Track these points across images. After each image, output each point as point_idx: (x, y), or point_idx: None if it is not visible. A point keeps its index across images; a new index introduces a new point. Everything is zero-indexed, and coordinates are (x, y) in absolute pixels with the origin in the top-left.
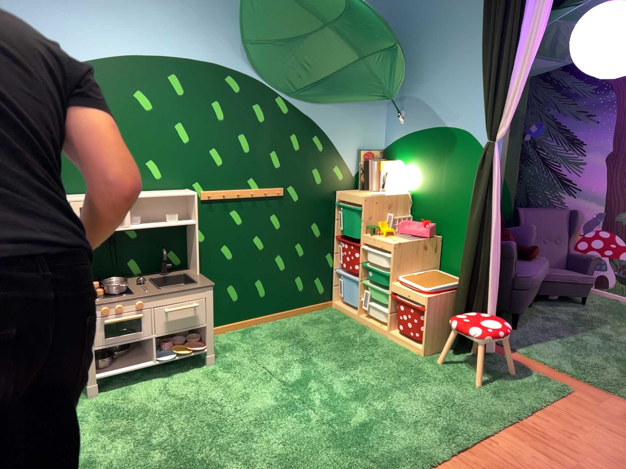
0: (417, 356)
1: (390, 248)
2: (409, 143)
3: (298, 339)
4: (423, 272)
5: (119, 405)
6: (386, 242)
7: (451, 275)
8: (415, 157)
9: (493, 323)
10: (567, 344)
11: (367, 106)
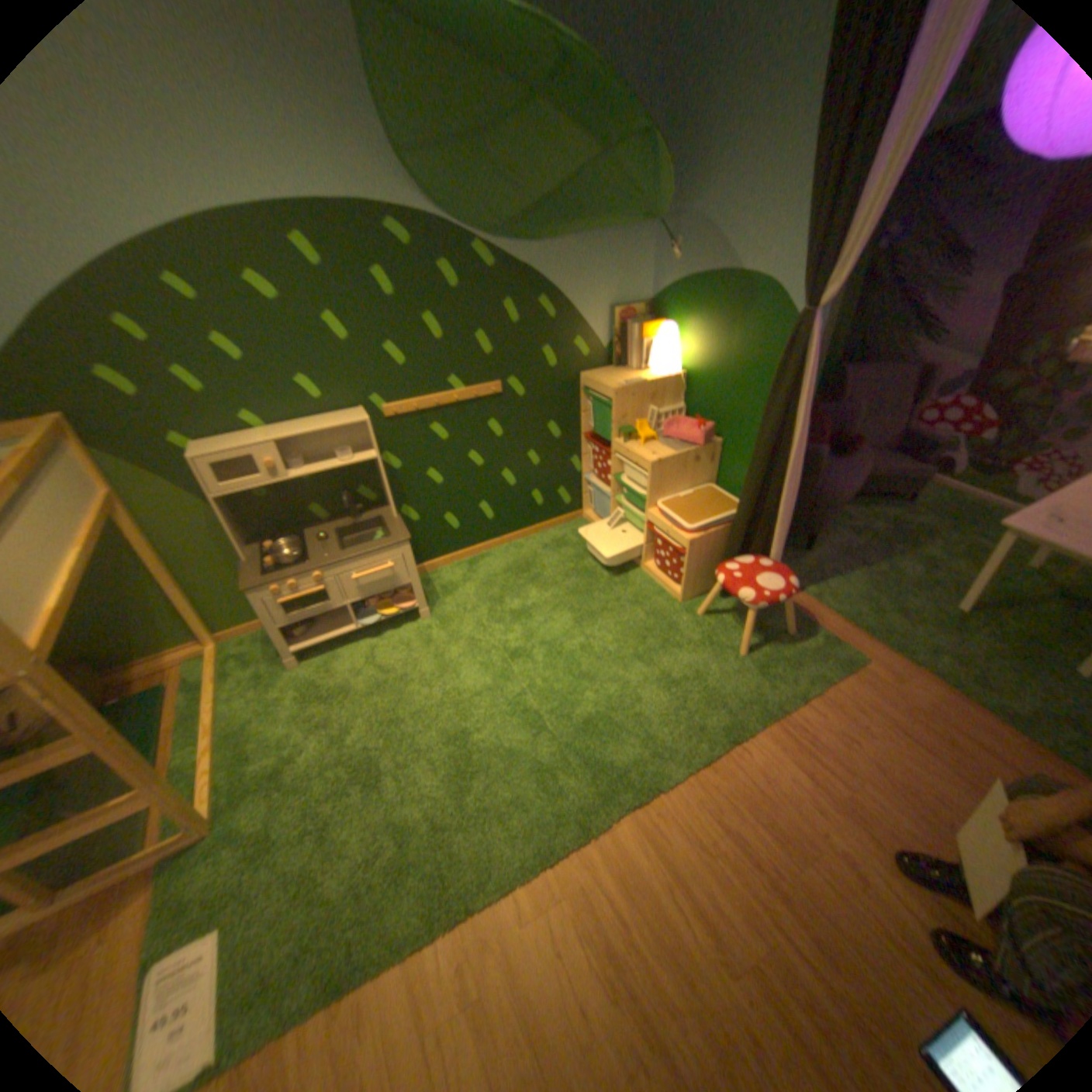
0: (673, 603)
1: (645, 467)
2: (686, 294)
3: (533, 572)
4: (691, 491)
5: (320, 681)
6: (641, 459)
7: (728, 497)
8: (693, 319)
9: (774, 579)
10: (875, 579)
11: (623, 235)
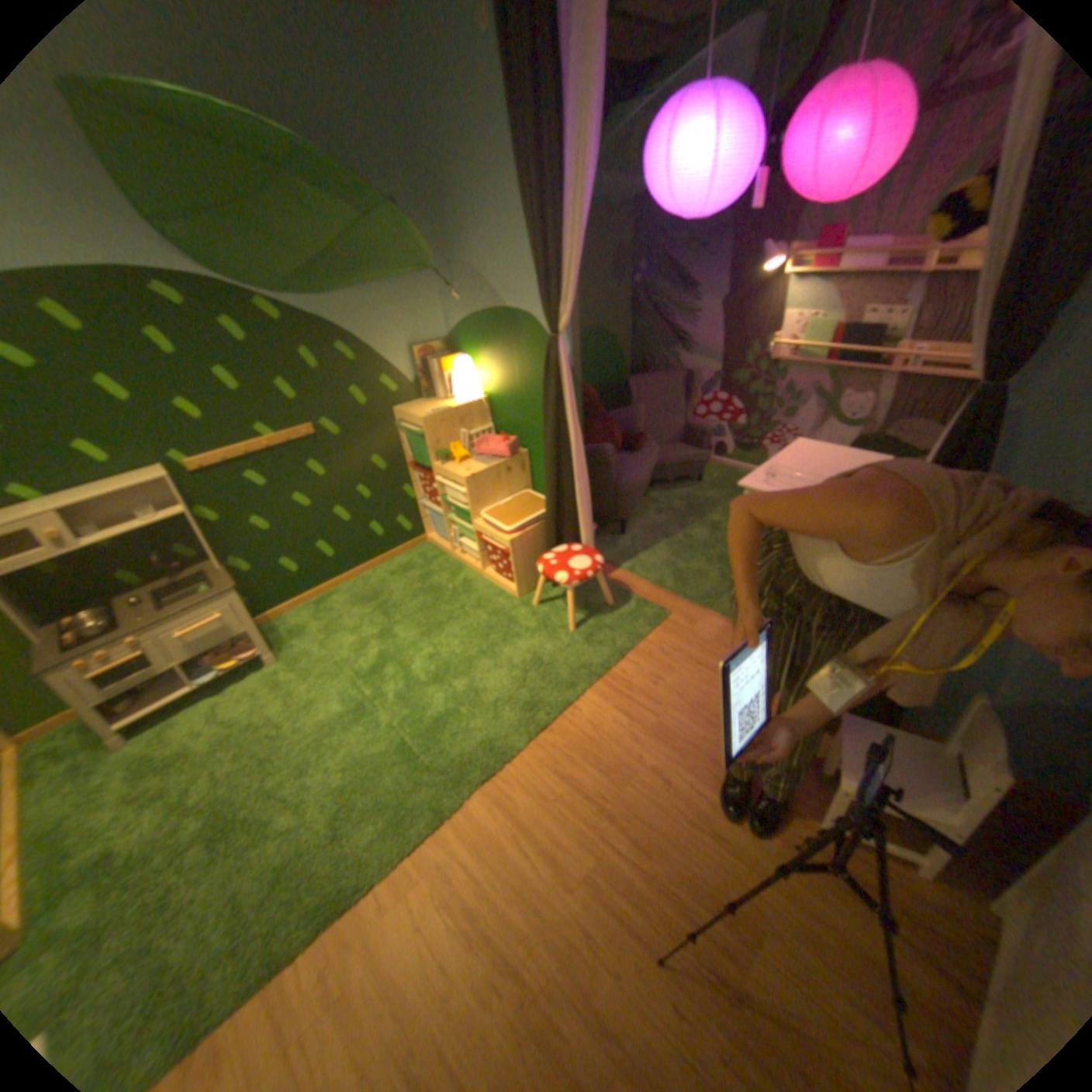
0: (511, 600)
1: (460, 484)
2: (470, 330)
3: (381, 600)
4: (510, 499)
5: (150, 755)
6: (456, 477)
7: (541, 499)
8: (481, 351)
9: (582, 561)
10: (673, 547)
11: (404, 283)
